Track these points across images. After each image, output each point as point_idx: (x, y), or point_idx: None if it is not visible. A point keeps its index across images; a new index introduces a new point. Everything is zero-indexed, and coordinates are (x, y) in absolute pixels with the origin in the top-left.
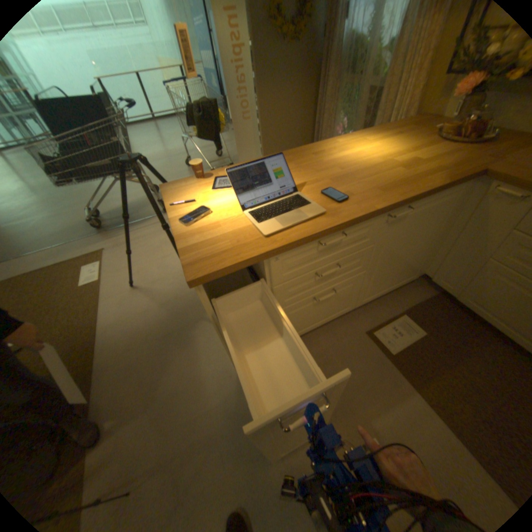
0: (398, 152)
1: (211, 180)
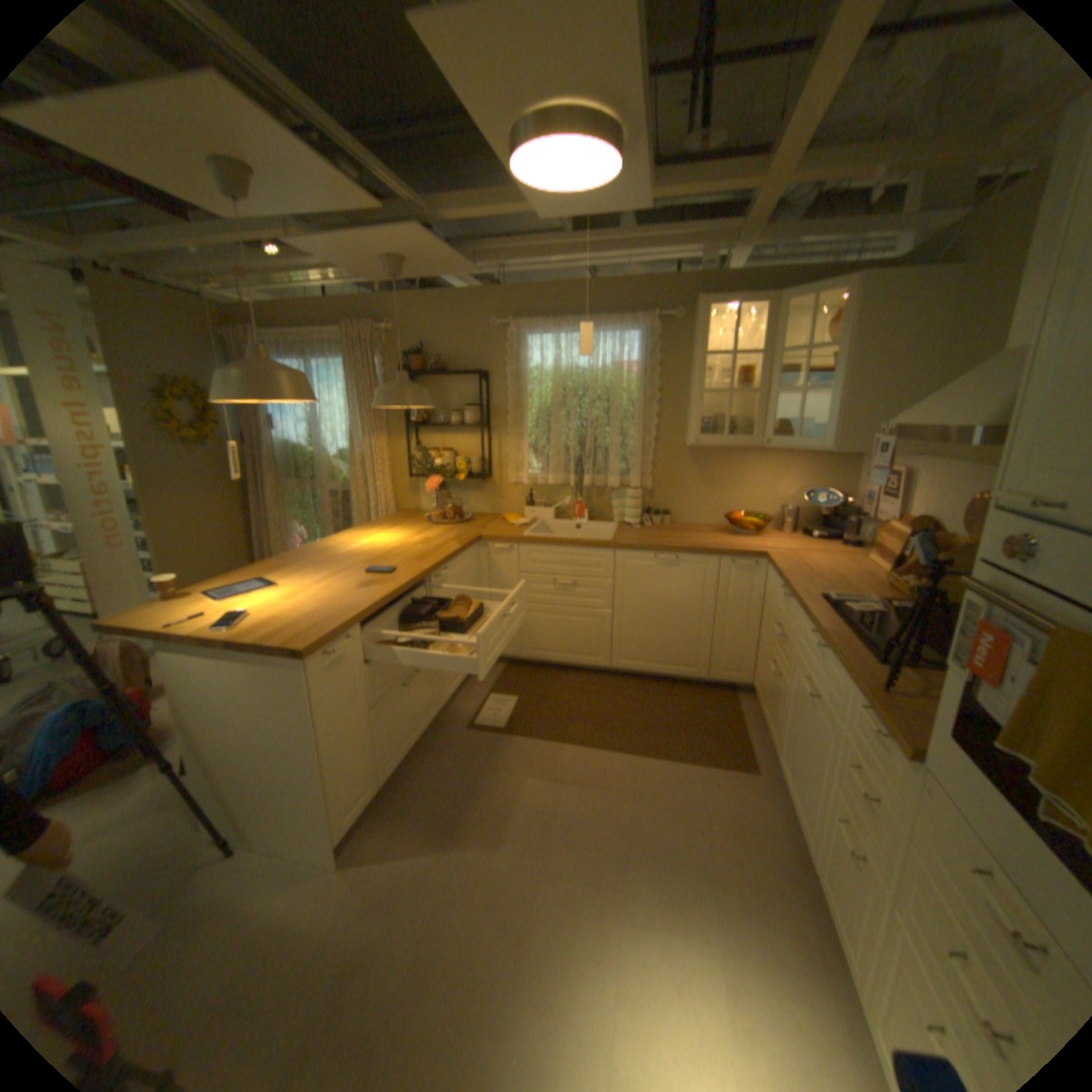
0: (407, 538)
1: (195, 598)
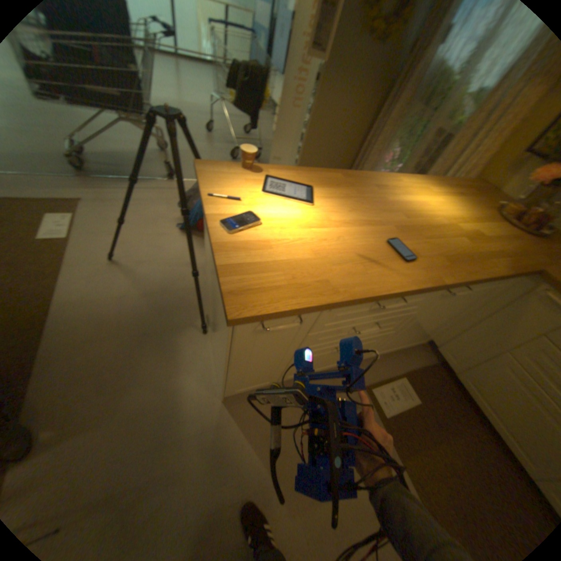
0: (464, 218)
1: (262, 177)
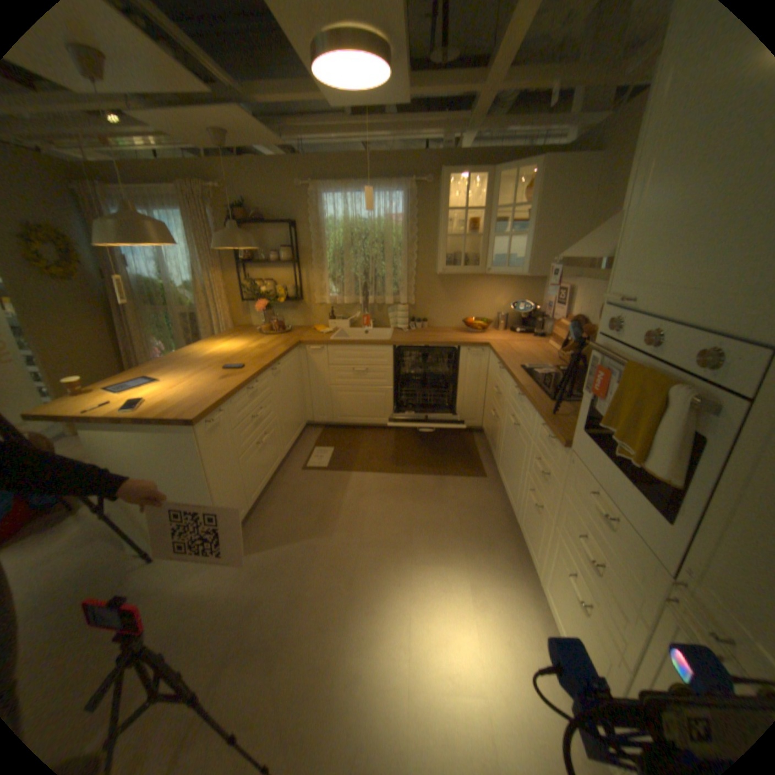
0: (246, 345)
1: (96, 392)
